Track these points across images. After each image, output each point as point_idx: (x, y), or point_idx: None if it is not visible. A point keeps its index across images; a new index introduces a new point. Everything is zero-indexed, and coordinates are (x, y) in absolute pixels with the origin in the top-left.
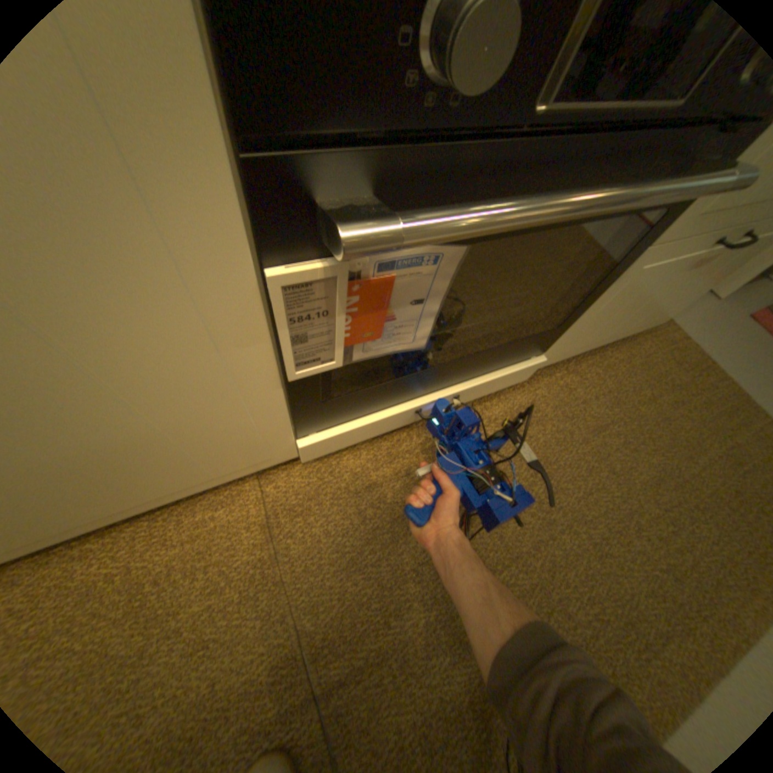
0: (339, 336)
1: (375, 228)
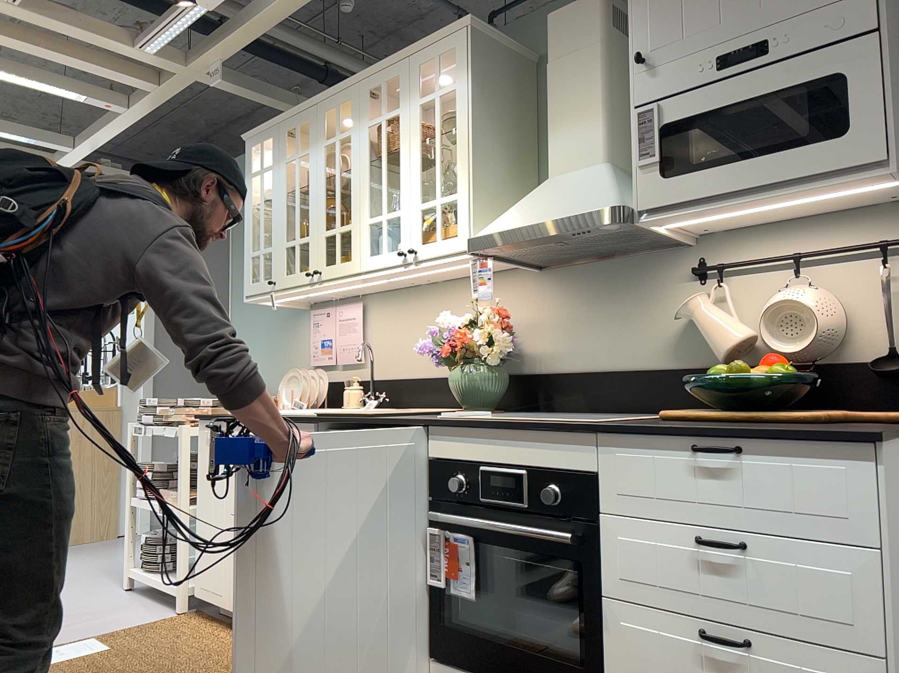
0: (443, 570)
1: (435, 516)
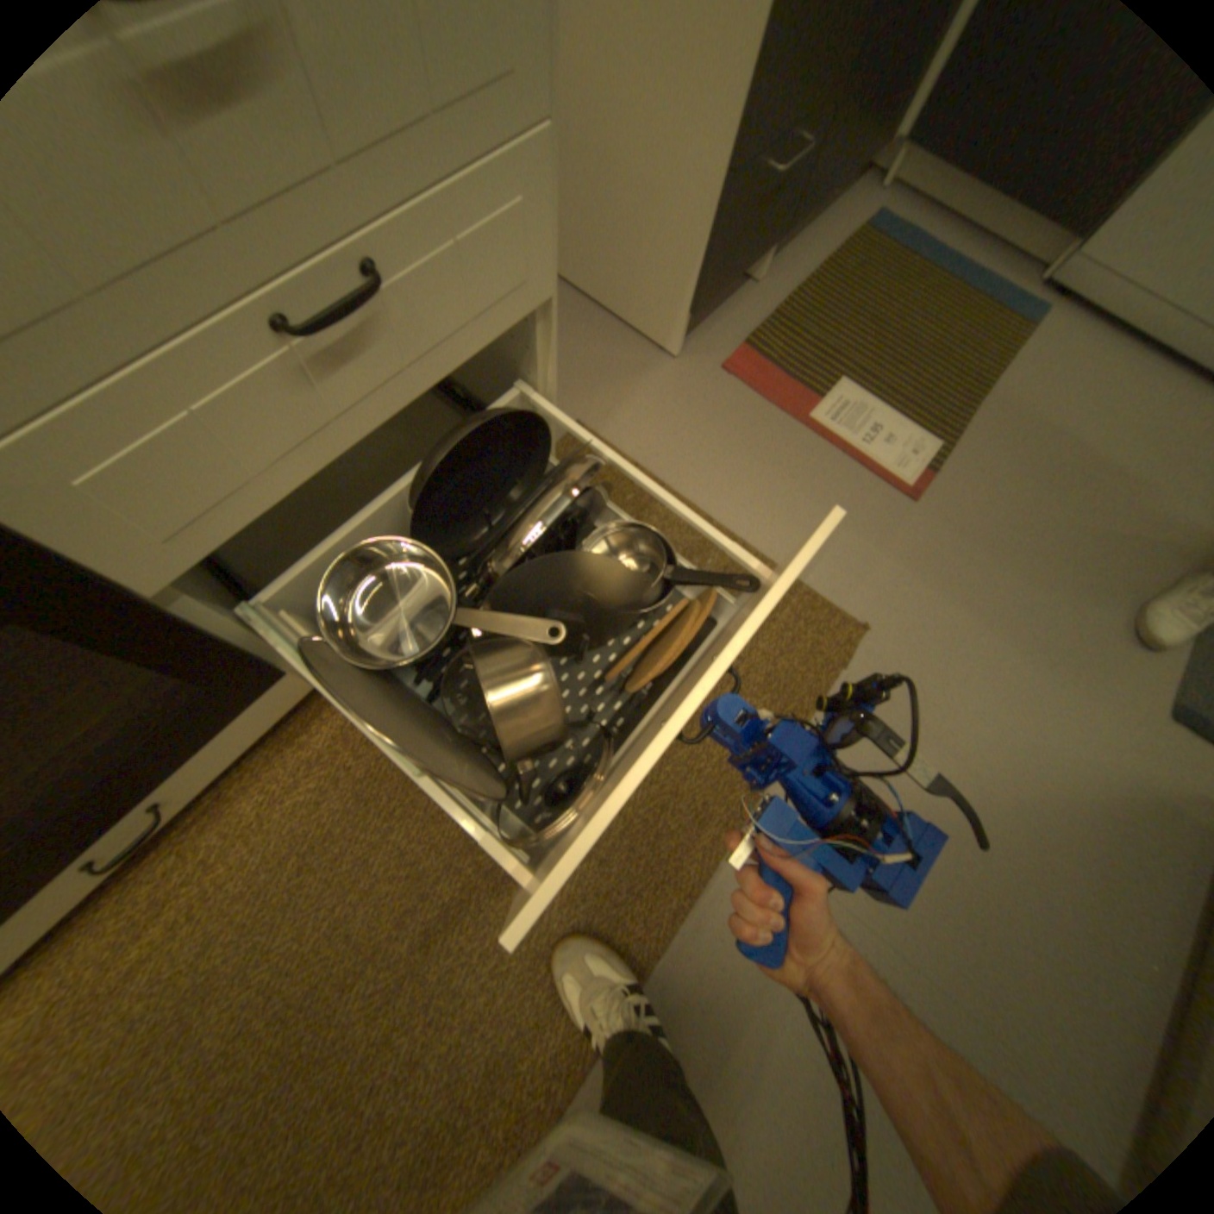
0: None
1: None
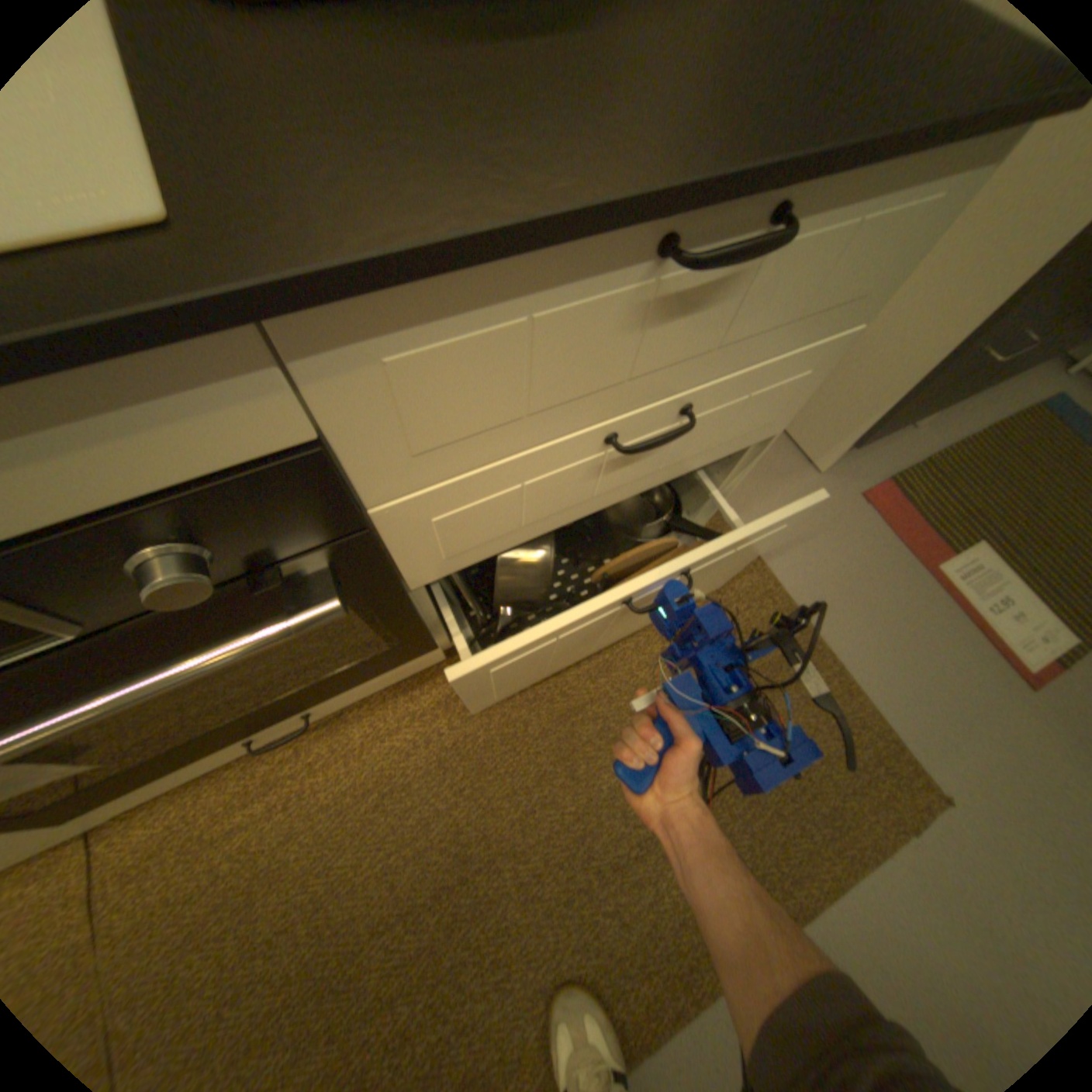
0: None
1: None
